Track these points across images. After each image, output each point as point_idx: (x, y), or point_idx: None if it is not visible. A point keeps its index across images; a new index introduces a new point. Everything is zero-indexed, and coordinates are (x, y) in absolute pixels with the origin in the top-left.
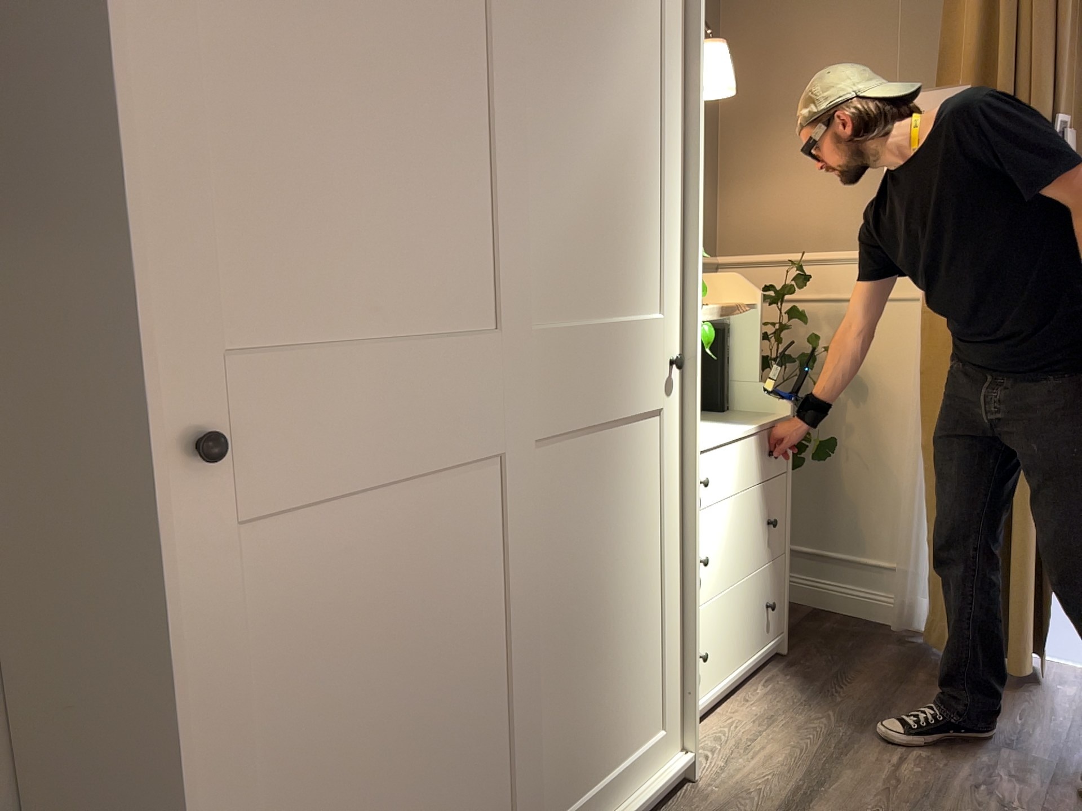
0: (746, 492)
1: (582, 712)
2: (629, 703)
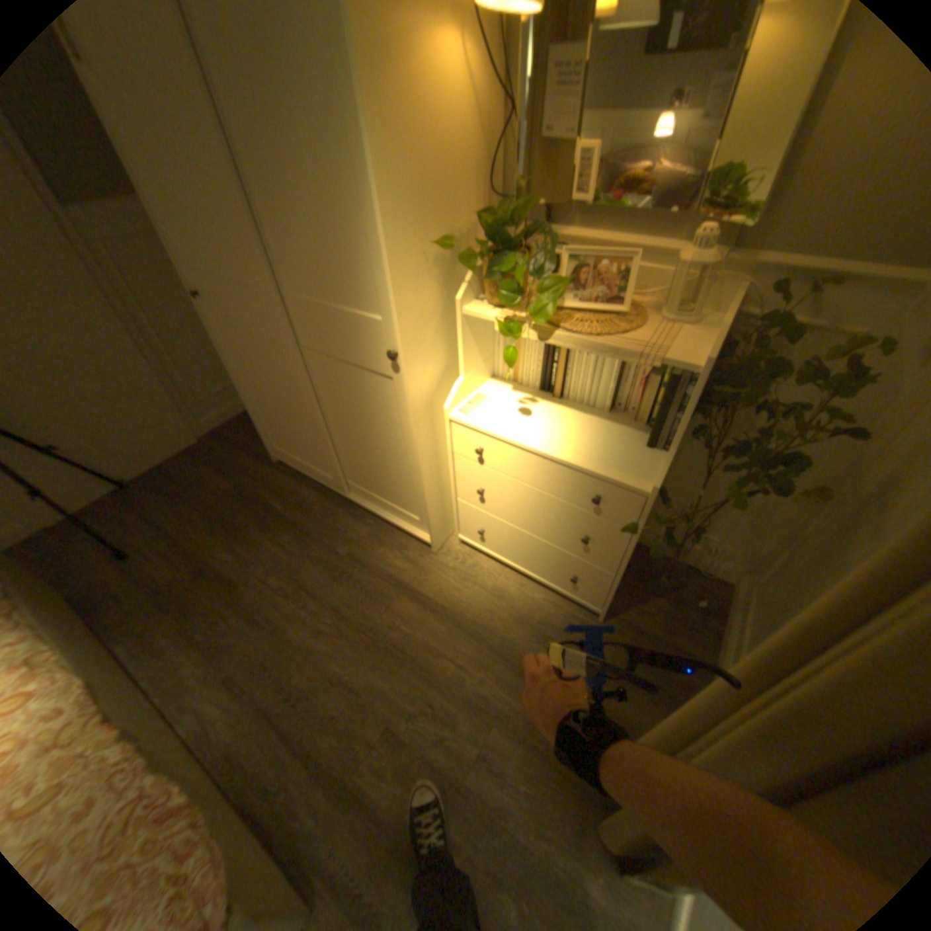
0: (546, 495)
1: (362, 467)
2: (391, 488)
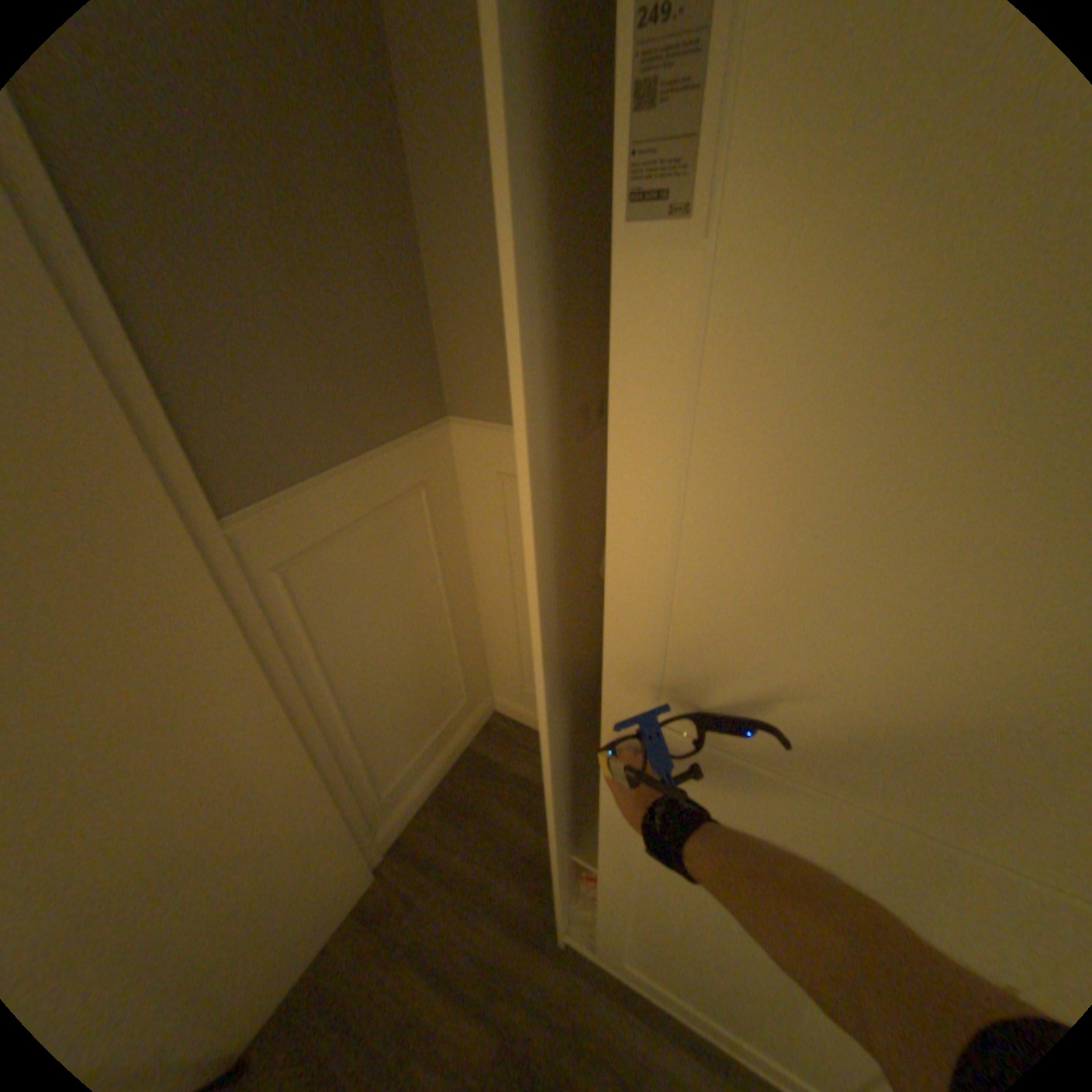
0: None
1: None
2: None
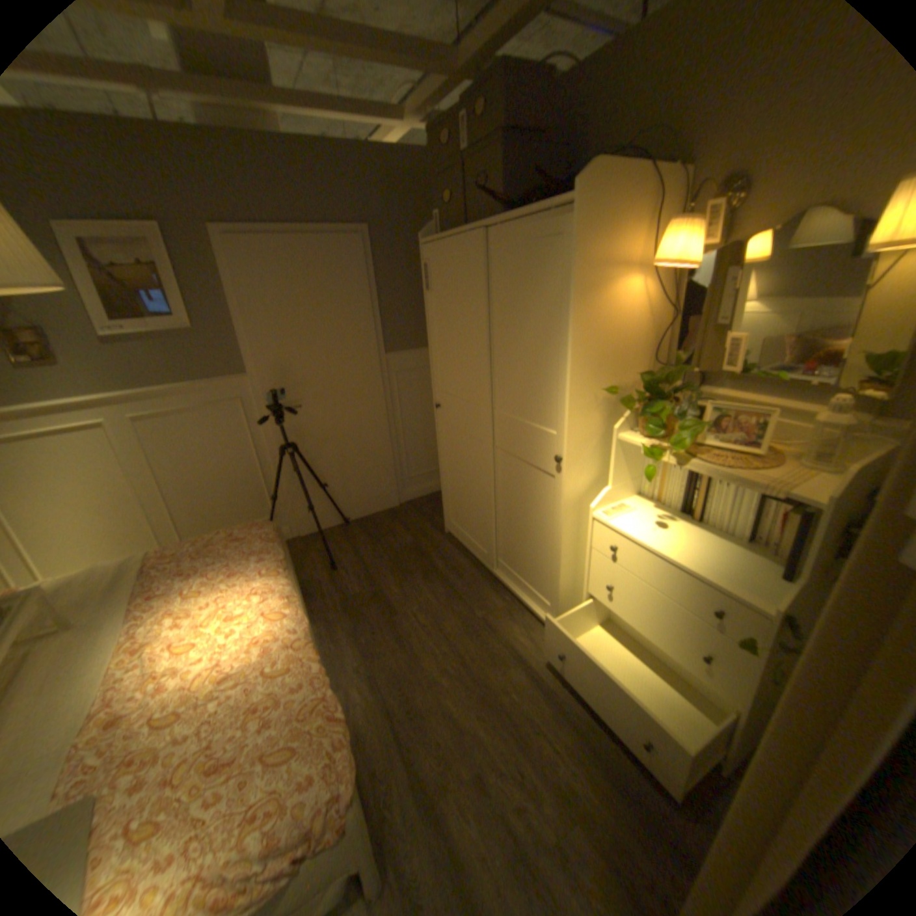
0: (672, 603)
1: (514, 547)
2: (532, 571)
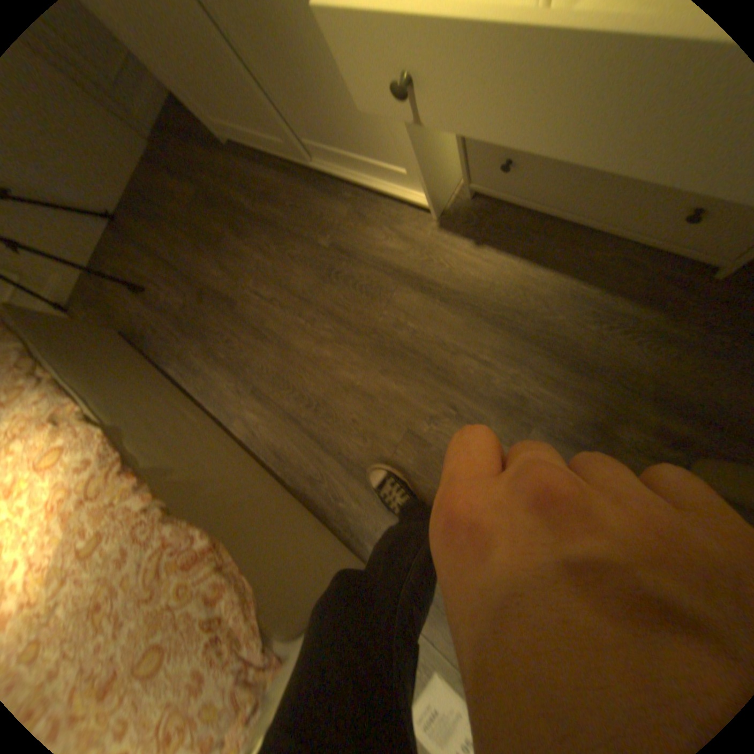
0: None
1: (304, 104)
2: (353, 129)
